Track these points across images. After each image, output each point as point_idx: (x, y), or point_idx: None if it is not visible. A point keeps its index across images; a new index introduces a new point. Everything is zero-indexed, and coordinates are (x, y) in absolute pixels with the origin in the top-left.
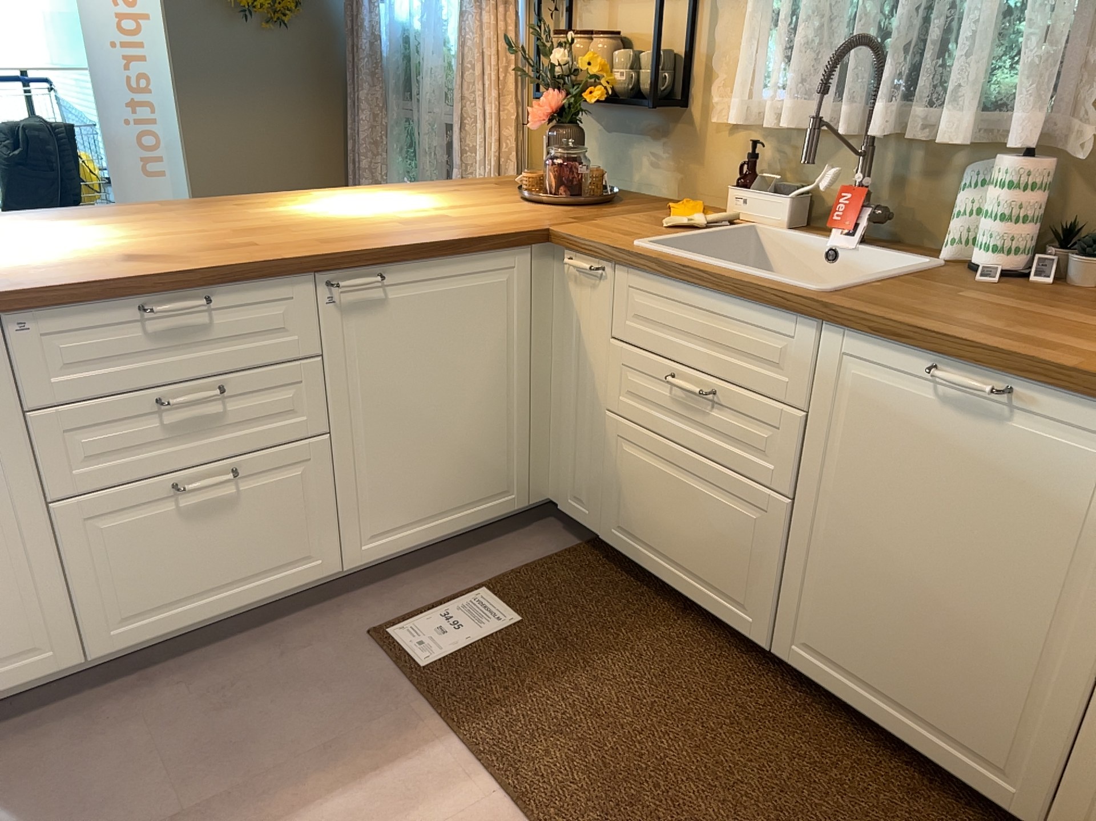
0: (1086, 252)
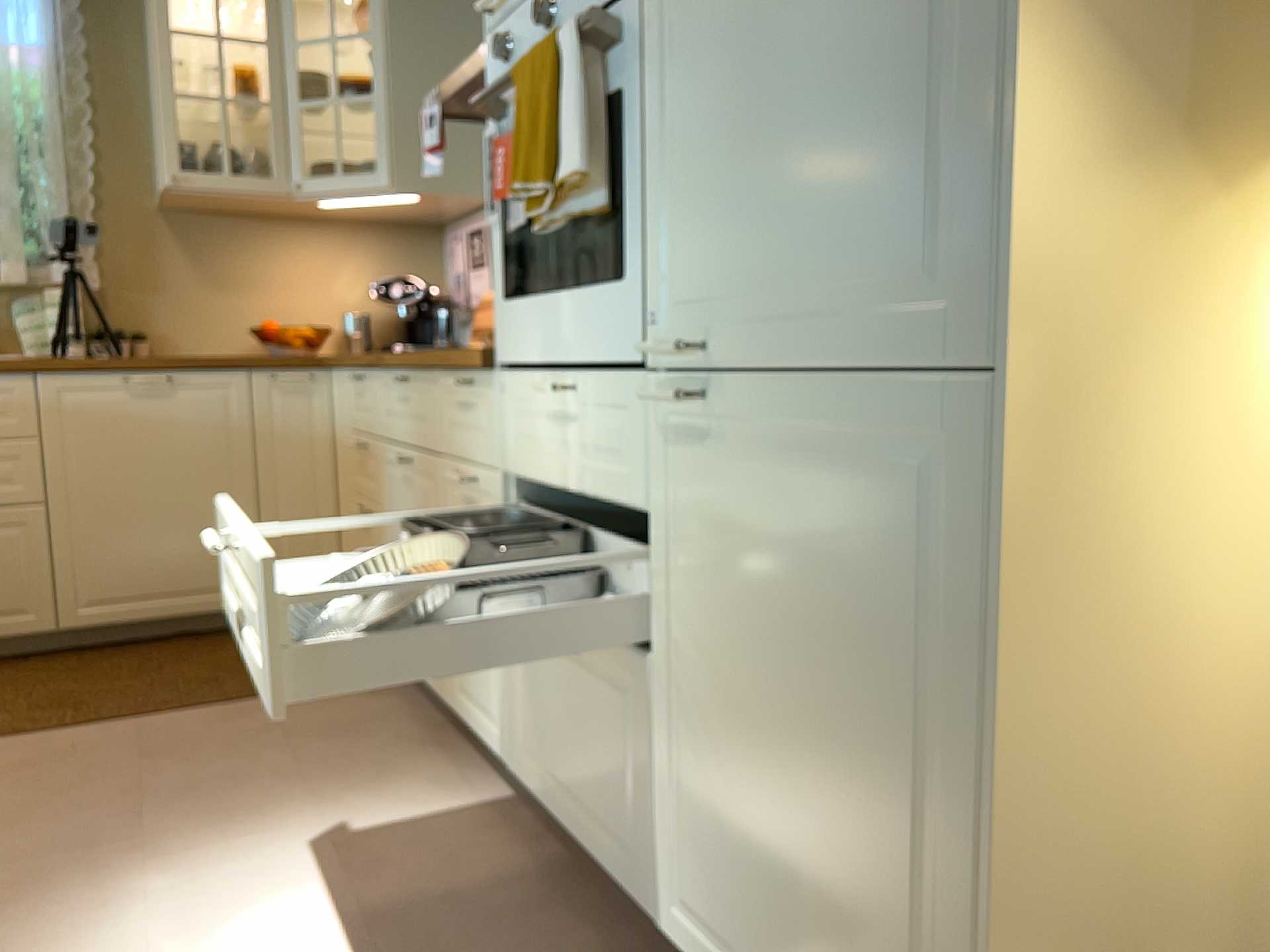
0: (121, 337)
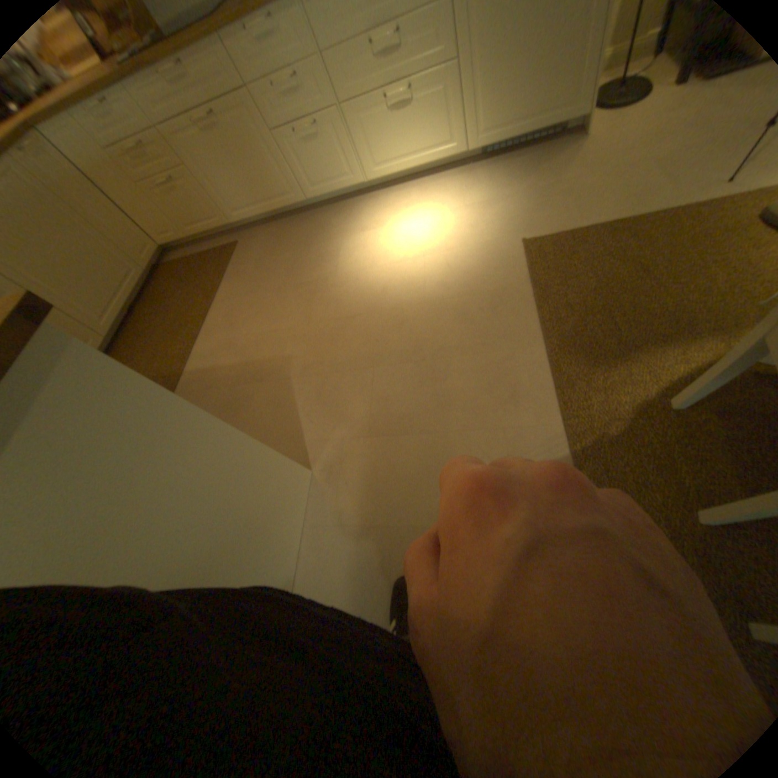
0: None
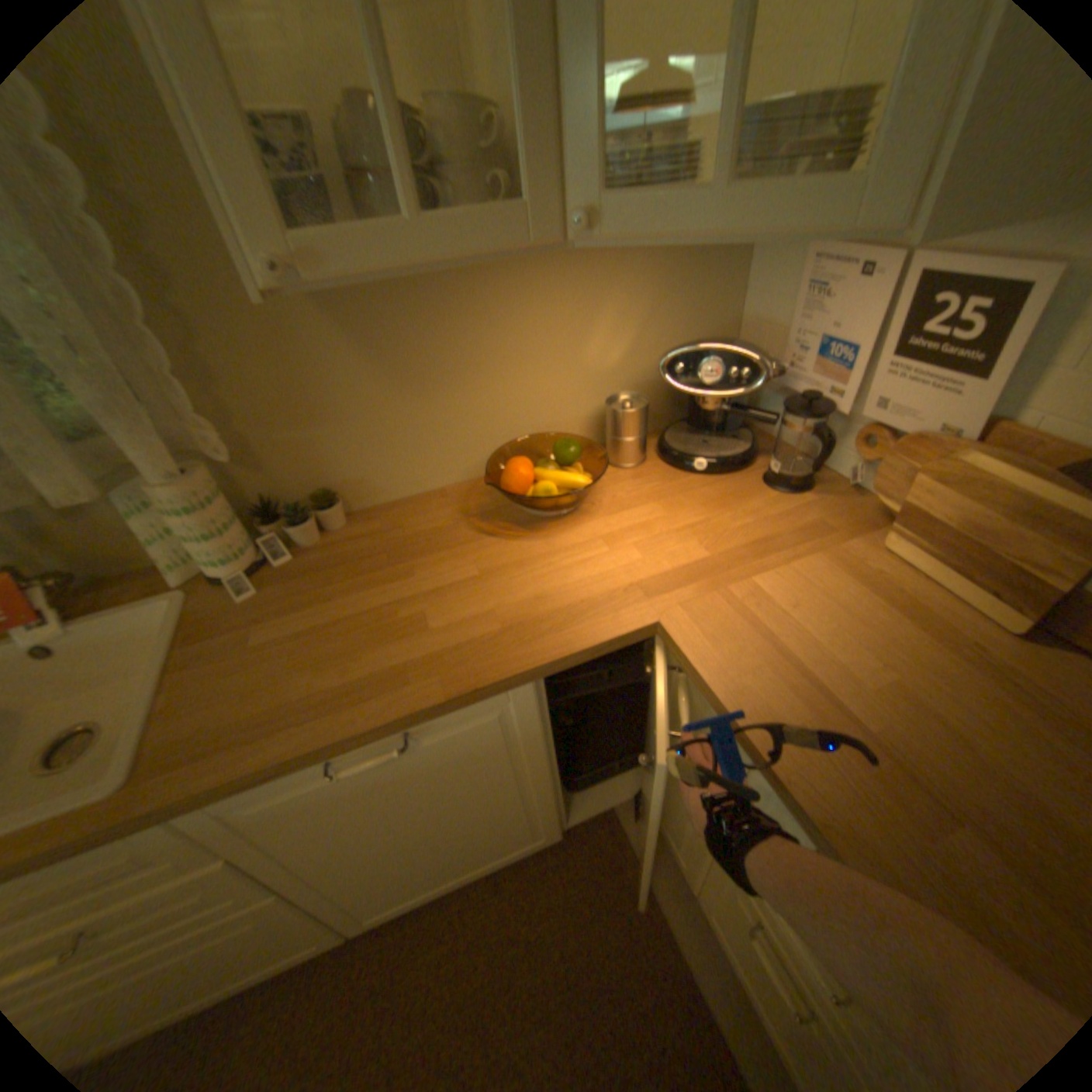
0: (296, 519)
